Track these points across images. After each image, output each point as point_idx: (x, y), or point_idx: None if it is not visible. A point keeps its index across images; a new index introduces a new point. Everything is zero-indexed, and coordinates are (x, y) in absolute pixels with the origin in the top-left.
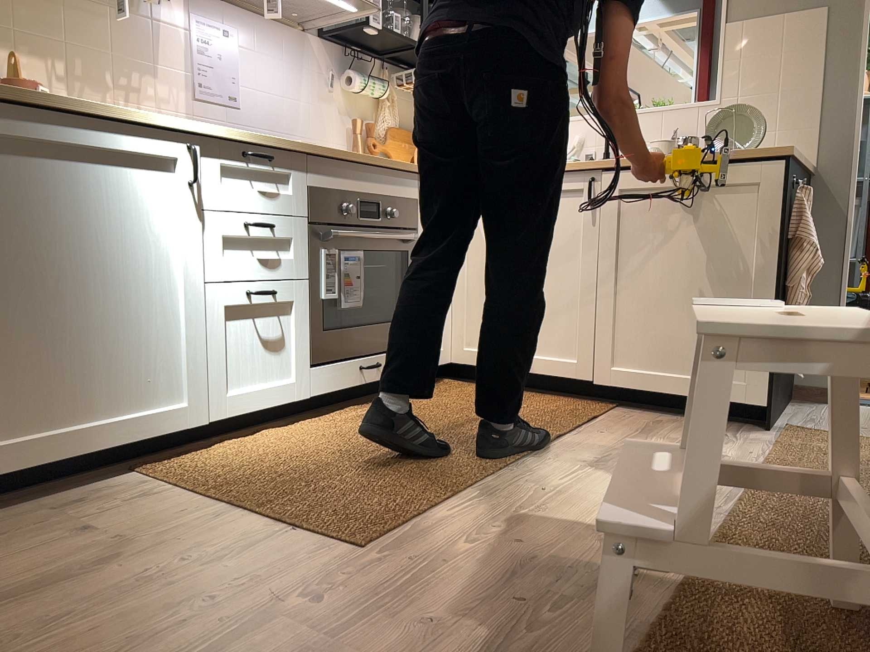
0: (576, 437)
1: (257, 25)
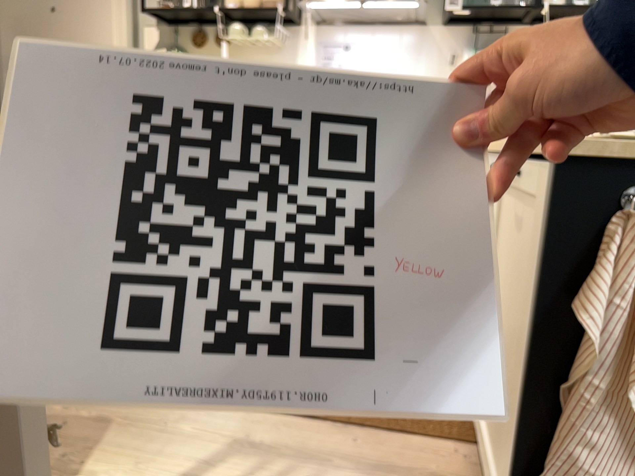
0: (310, 431)
1: (373, 31)
